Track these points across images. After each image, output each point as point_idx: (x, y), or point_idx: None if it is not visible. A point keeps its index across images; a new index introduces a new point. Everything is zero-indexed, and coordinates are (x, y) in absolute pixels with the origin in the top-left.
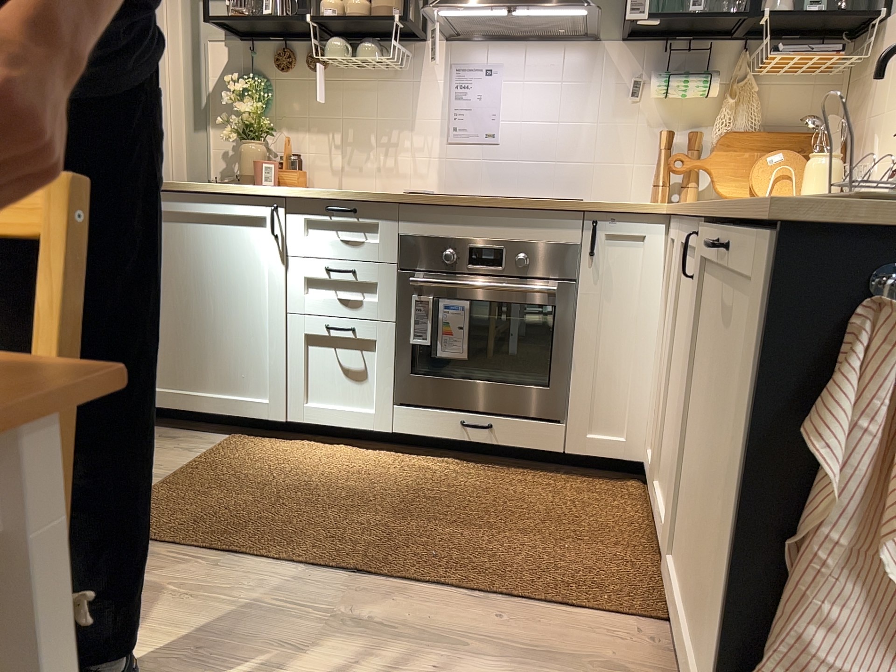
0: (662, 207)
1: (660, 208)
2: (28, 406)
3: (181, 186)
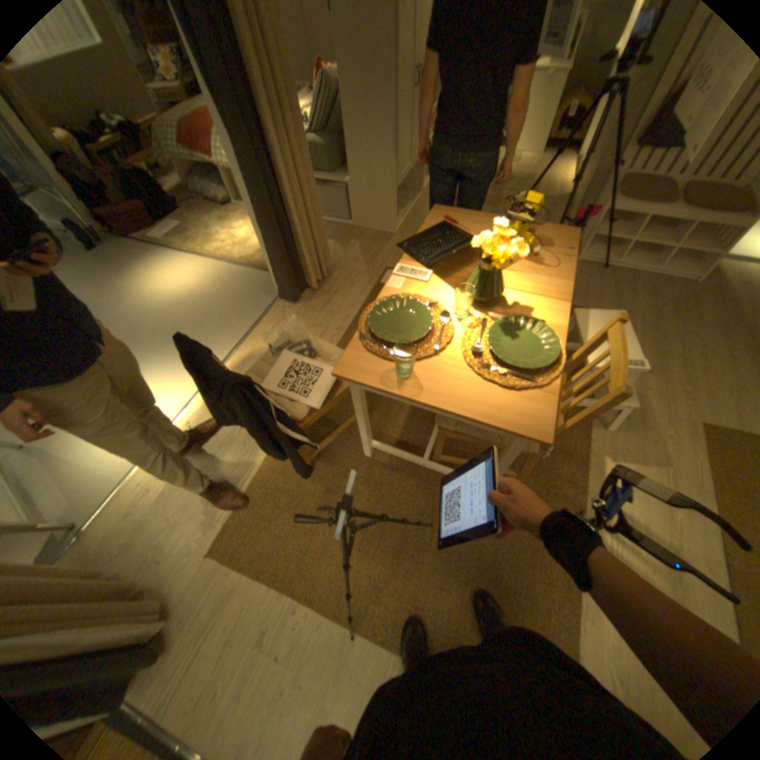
0: None
1: None
2: (535, 427)
3: None
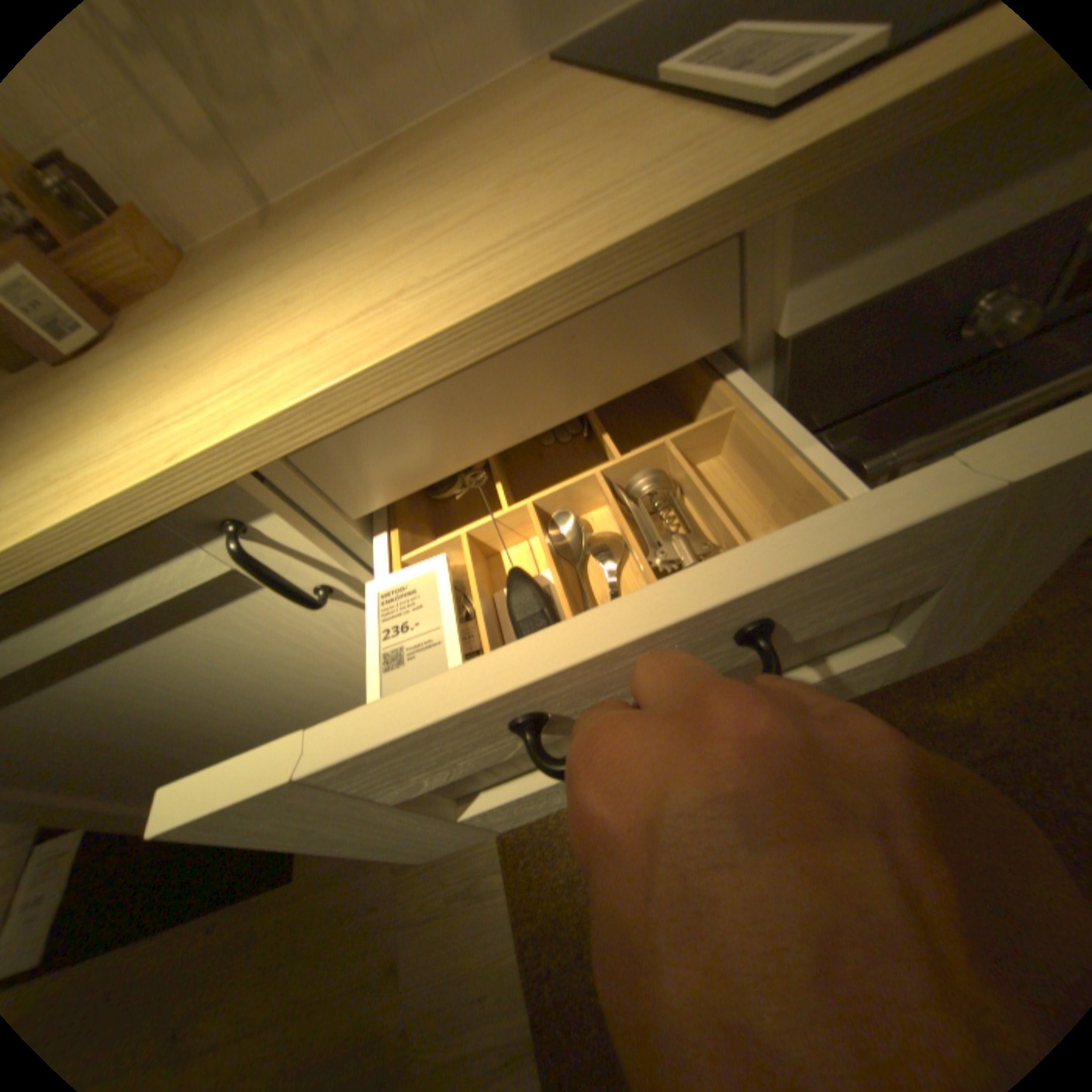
0: None
1: None
2: None
3: None
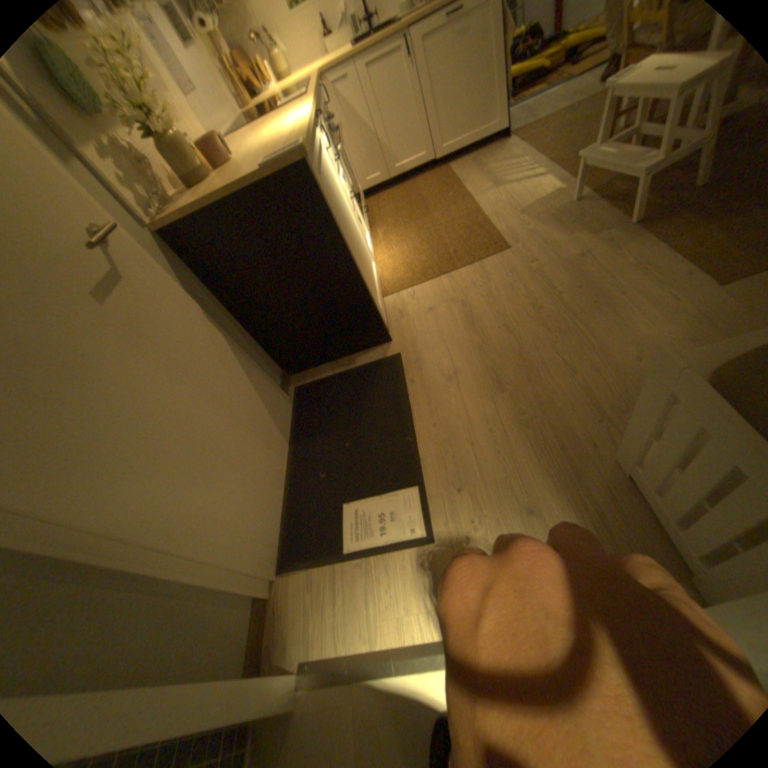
0: (313, 69)
1: (318, 68)
2: None
3: (307, 126)
